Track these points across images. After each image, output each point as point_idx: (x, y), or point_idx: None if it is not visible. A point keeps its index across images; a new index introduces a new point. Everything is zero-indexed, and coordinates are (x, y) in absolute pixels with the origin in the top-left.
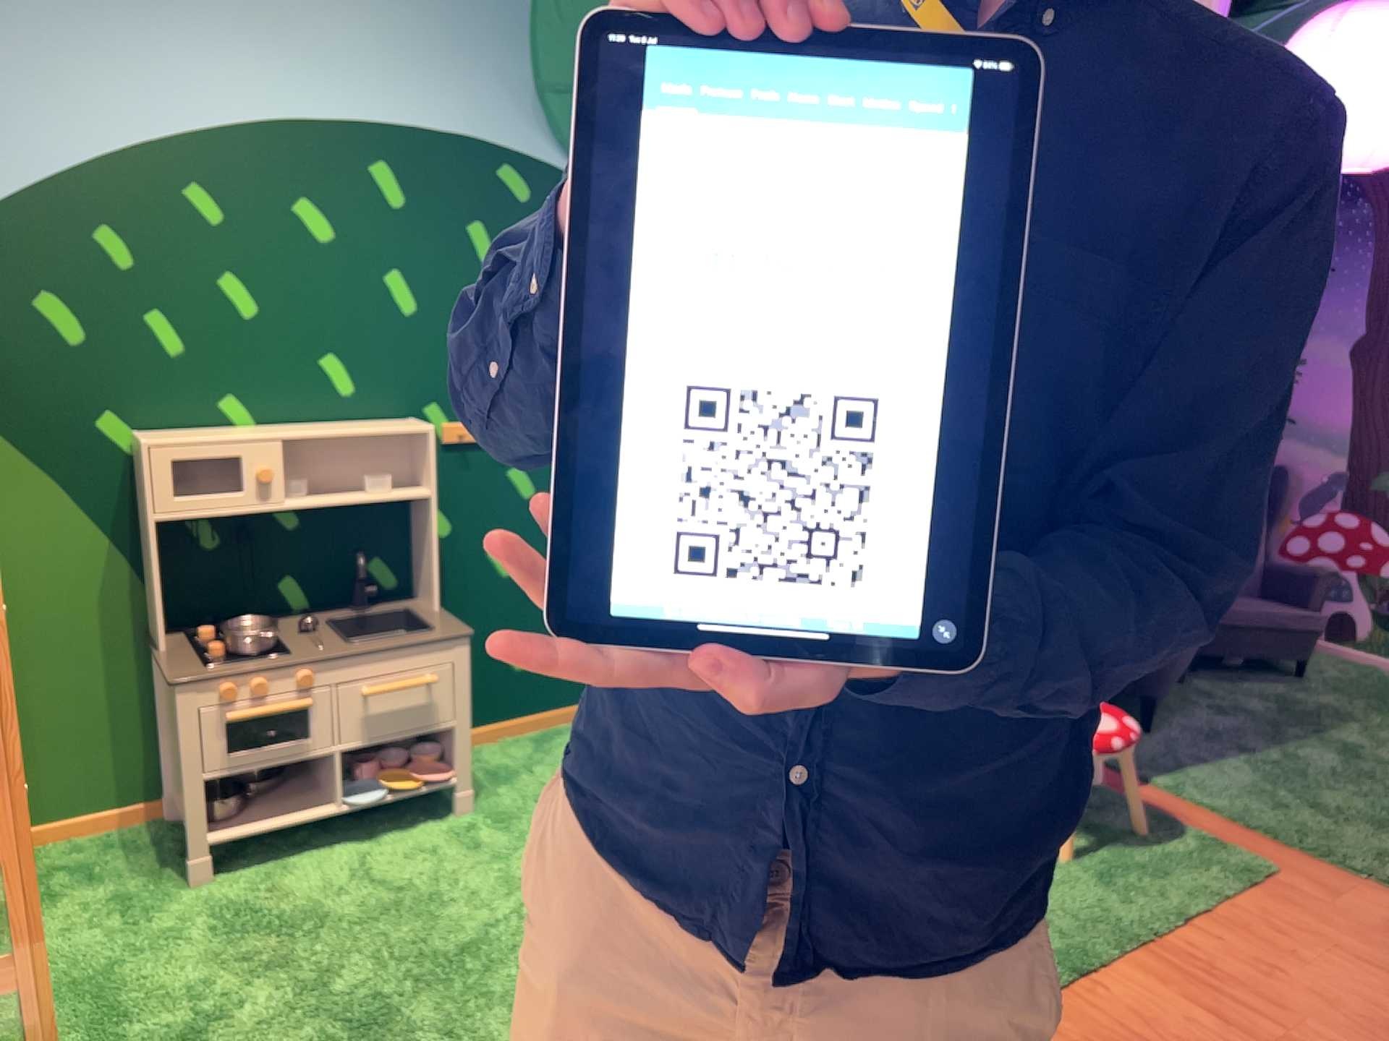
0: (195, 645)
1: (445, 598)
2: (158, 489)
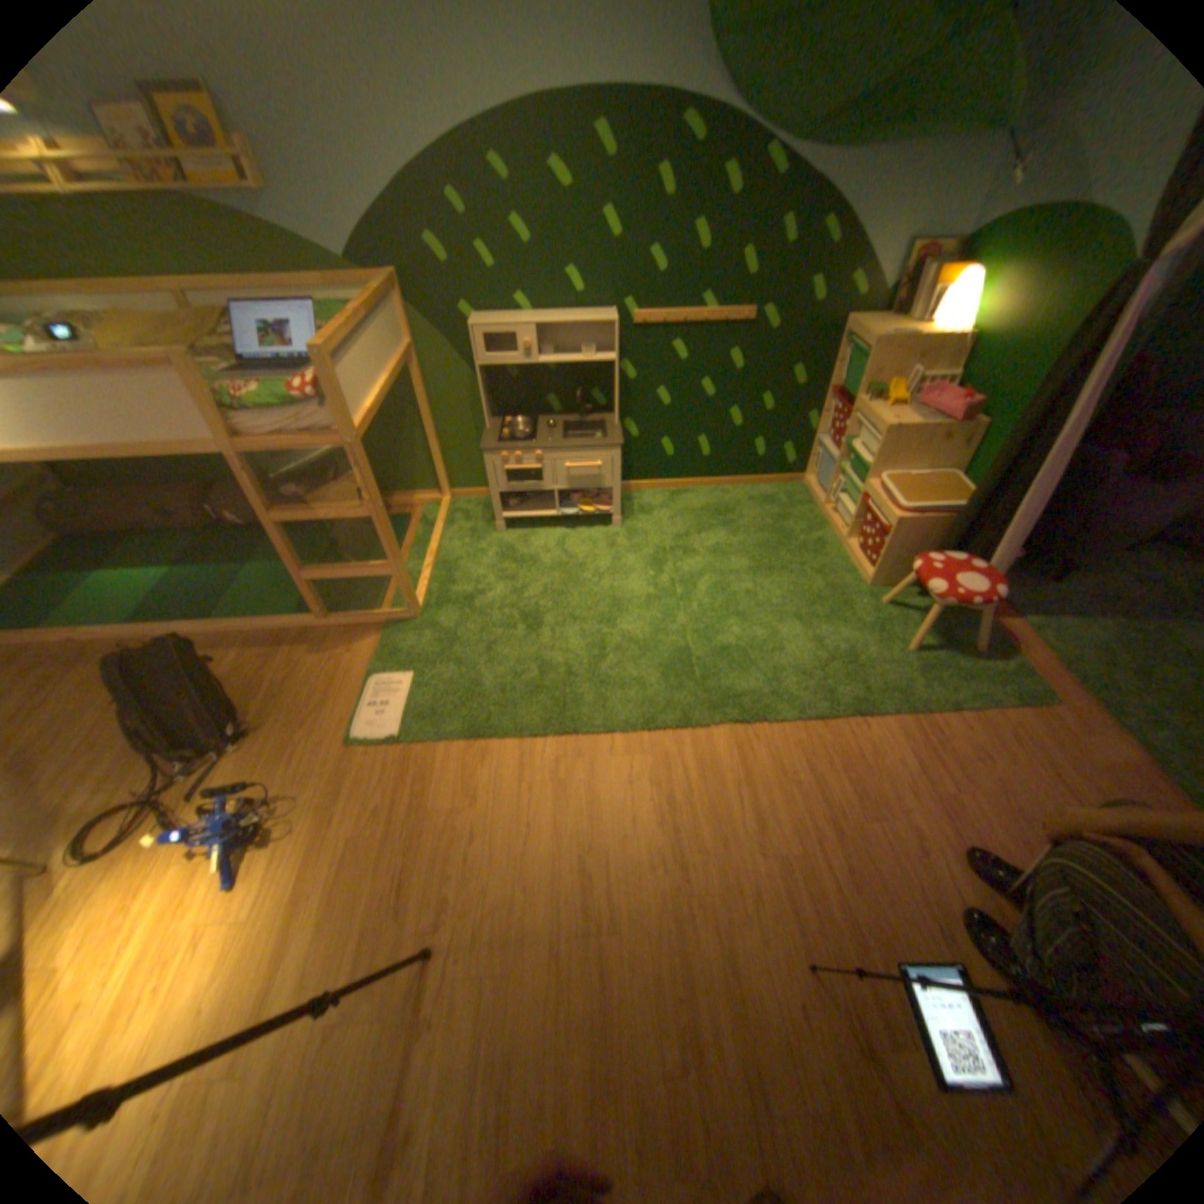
0: (502, 429)
1: (630, 416)
2: (477, 351)
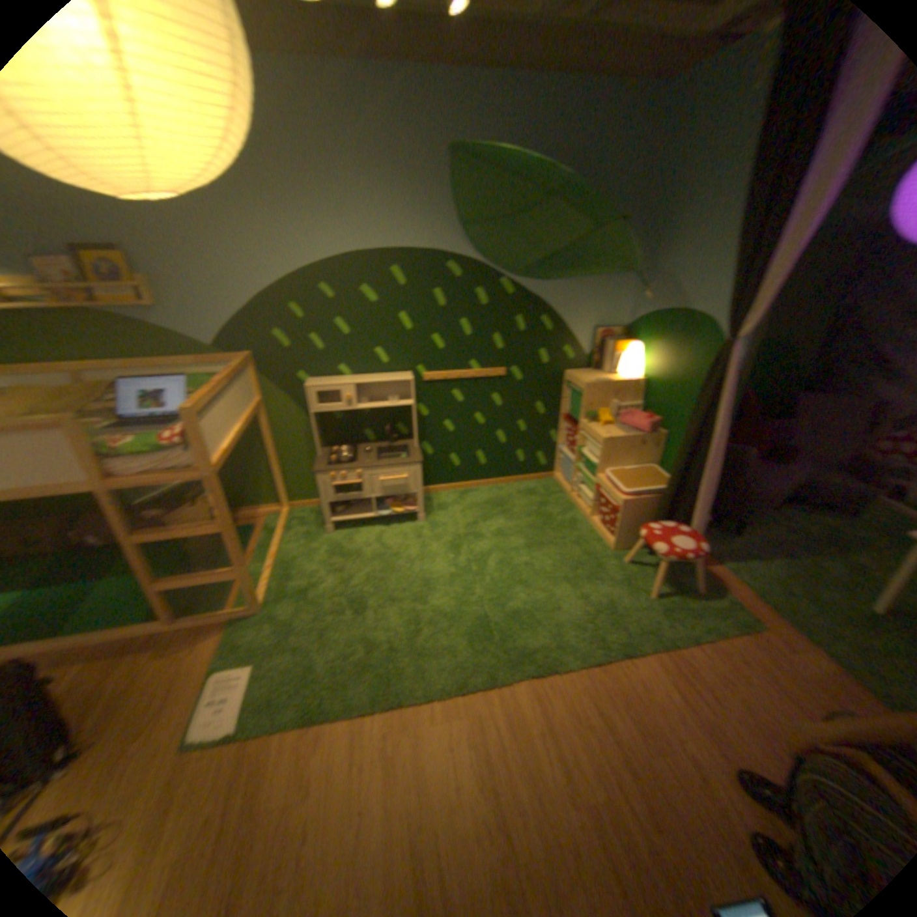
0: (333, 454)
1: (428, 439)
2: (314, 402)
